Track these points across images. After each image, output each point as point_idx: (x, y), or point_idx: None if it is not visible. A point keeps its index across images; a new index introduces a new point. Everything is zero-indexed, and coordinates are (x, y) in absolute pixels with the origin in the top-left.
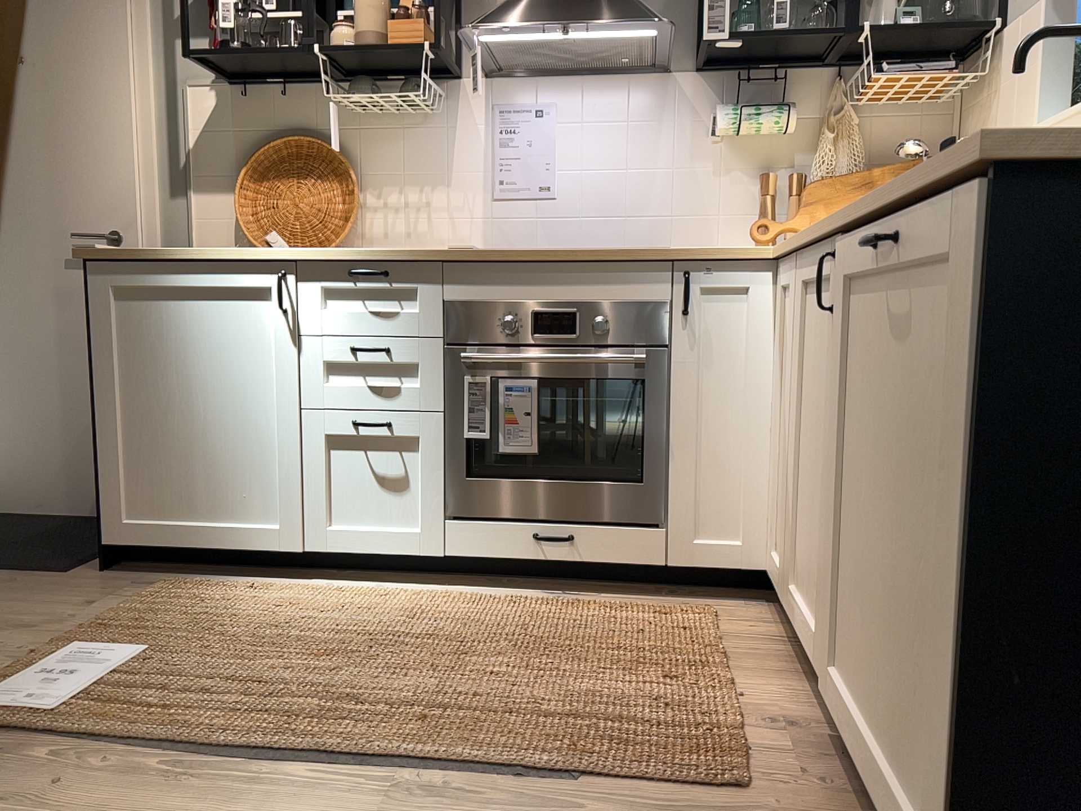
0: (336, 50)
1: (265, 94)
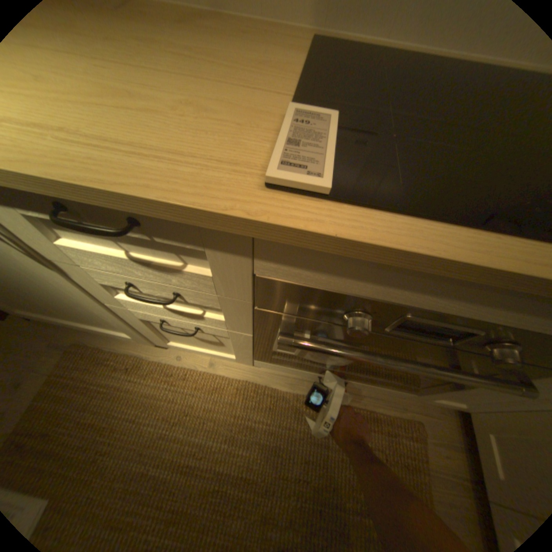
0: None
1: None
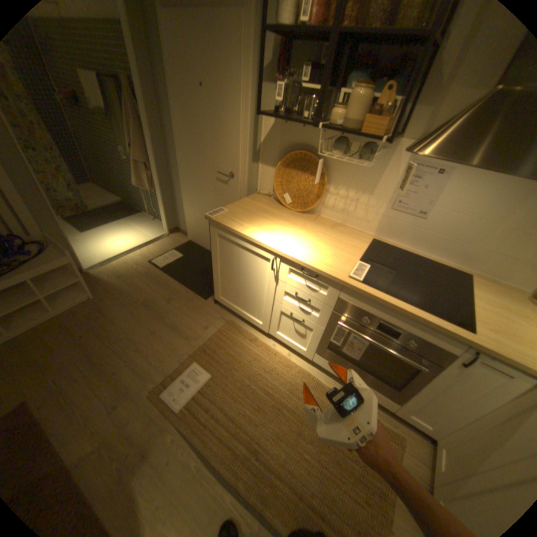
0: (333, 123)
1: (297, 122)
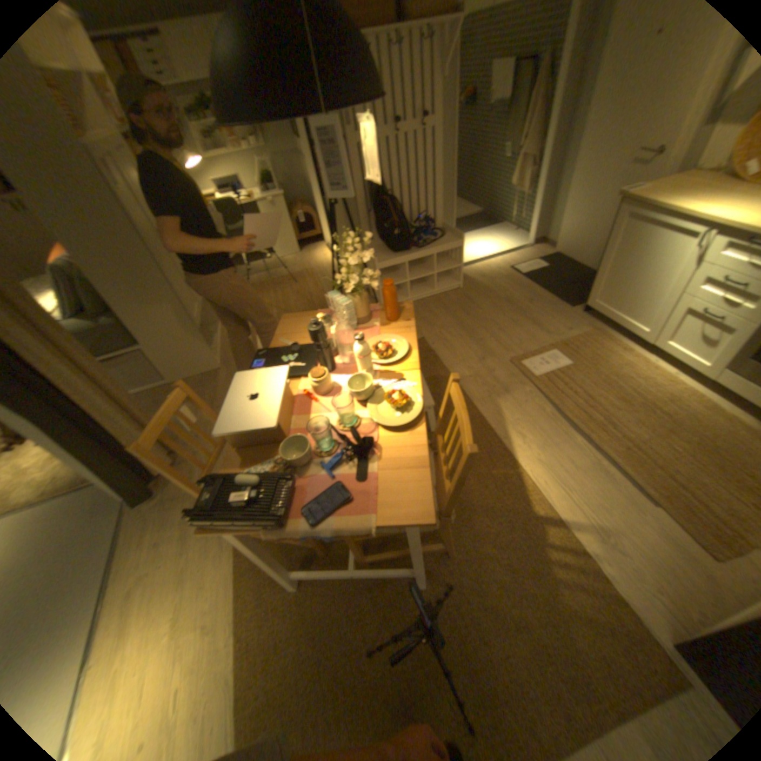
0: None
1: None
